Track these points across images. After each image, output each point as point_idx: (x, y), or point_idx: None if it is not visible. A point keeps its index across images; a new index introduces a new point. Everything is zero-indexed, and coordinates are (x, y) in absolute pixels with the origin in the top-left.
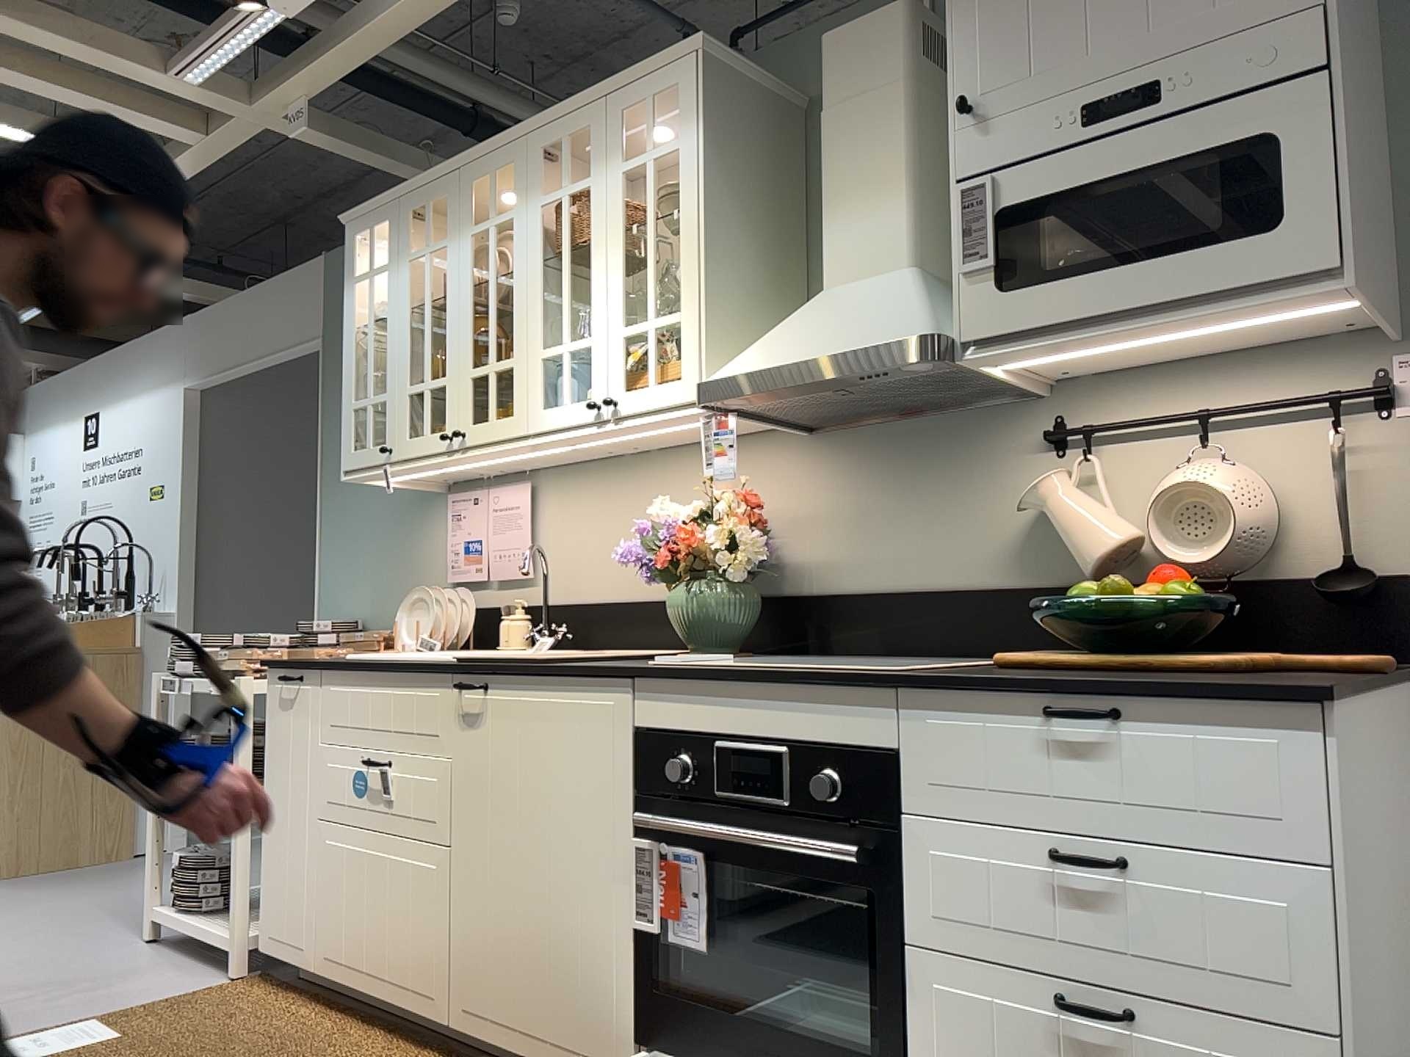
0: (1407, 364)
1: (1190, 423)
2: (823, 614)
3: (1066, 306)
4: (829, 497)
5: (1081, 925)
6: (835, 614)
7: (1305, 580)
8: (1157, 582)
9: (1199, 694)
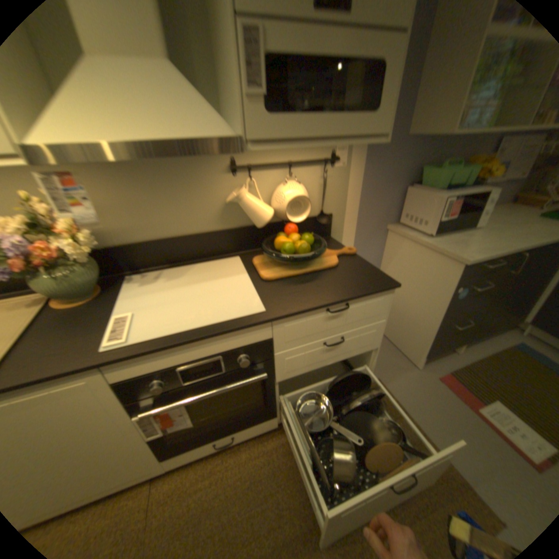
0: (340, 149)
1: (281, 164)
2: (125, 253)
3: (300, 128)
4: (110, 195)
5: (329, 354)
6: (133, 252)
7: (311, 217)
8: (291, 231)
9: (372, 294)
